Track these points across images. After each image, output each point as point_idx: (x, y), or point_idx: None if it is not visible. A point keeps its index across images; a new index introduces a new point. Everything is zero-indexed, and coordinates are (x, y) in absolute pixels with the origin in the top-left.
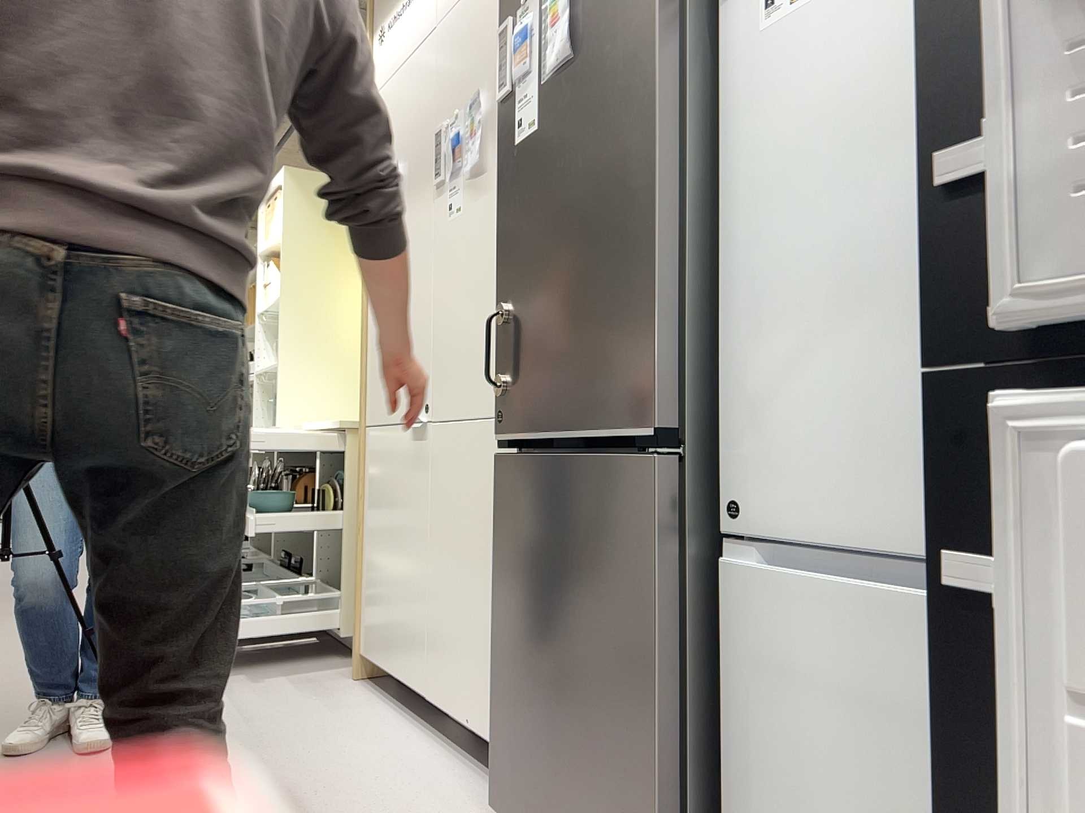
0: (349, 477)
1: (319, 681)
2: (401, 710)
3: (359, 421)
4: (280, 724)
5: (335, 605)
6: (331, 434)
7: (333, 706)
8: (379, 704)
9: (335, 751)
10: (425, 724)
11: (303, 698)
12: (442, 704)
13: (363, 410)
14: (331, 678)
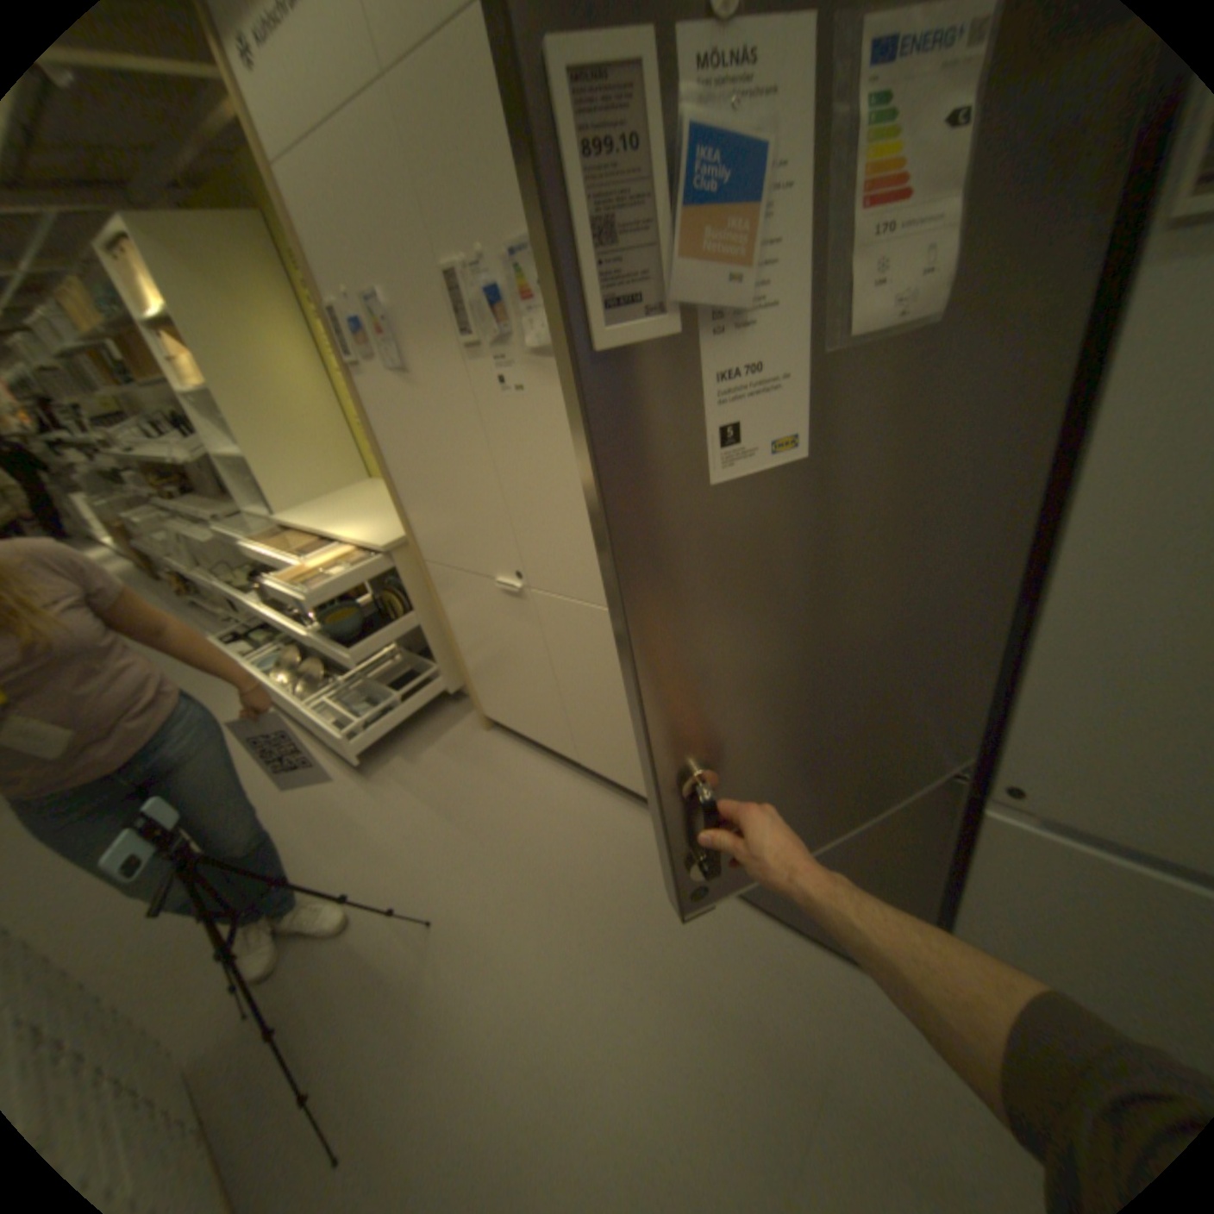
0: (408, 585)
1: (460, 742)
2: (546, 756)
3: (393, 534)
4: (474, 812)
5: (431, 672)
6: (365, 545)
7: (495, 771)
8: (525, 755)
9: (539, 831)
10: (575, 768)
11: (464, 769)
12: (599, 770)
13: (414, 546)
14: (465, 734)
